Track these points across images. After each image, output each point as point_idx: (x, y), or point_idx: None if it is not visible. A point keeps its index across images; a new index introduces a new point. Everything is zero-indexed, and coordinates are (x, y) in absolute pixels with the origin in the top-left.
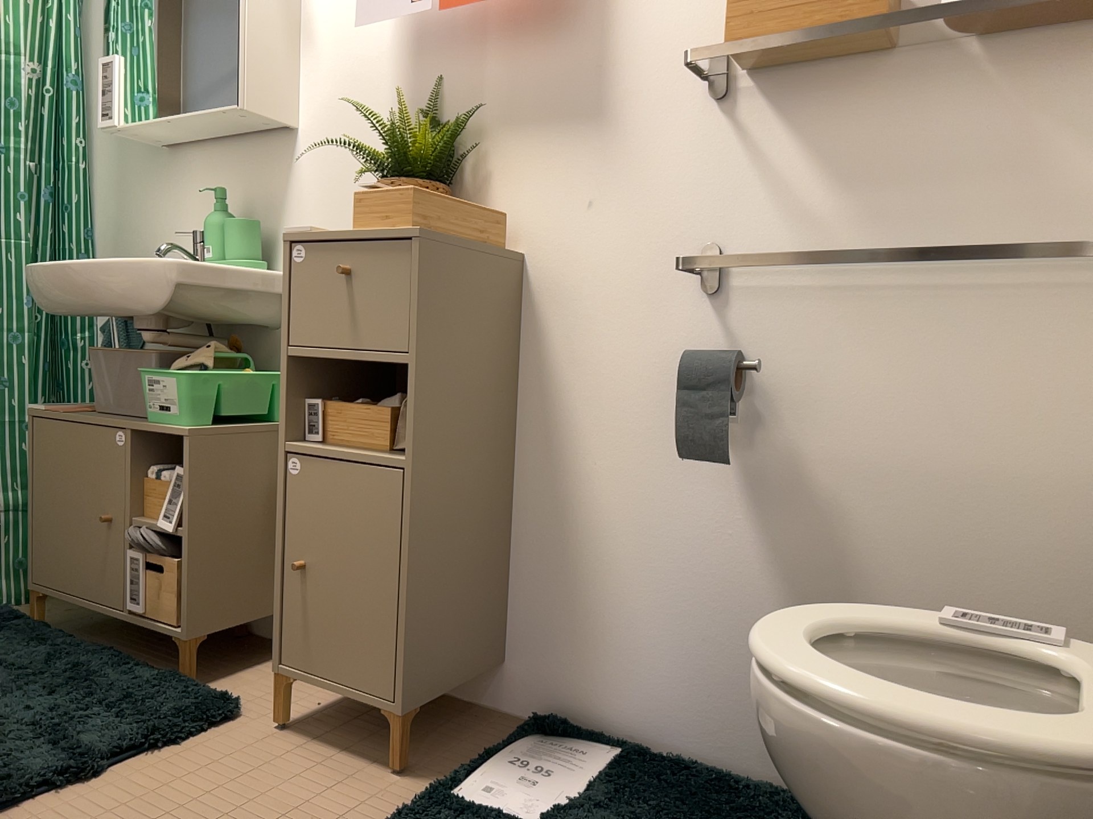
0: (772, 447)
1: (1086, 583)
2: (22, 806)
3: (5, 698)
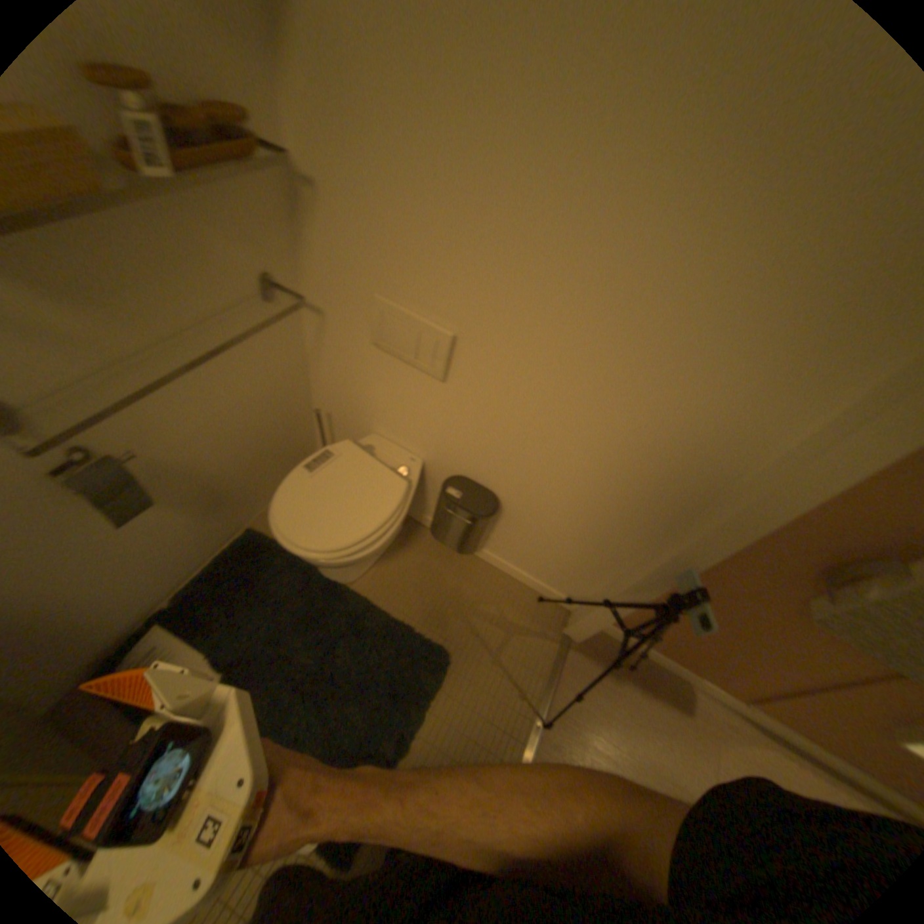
0: (137, 470)
1: (278, 413)
2: None
3: None
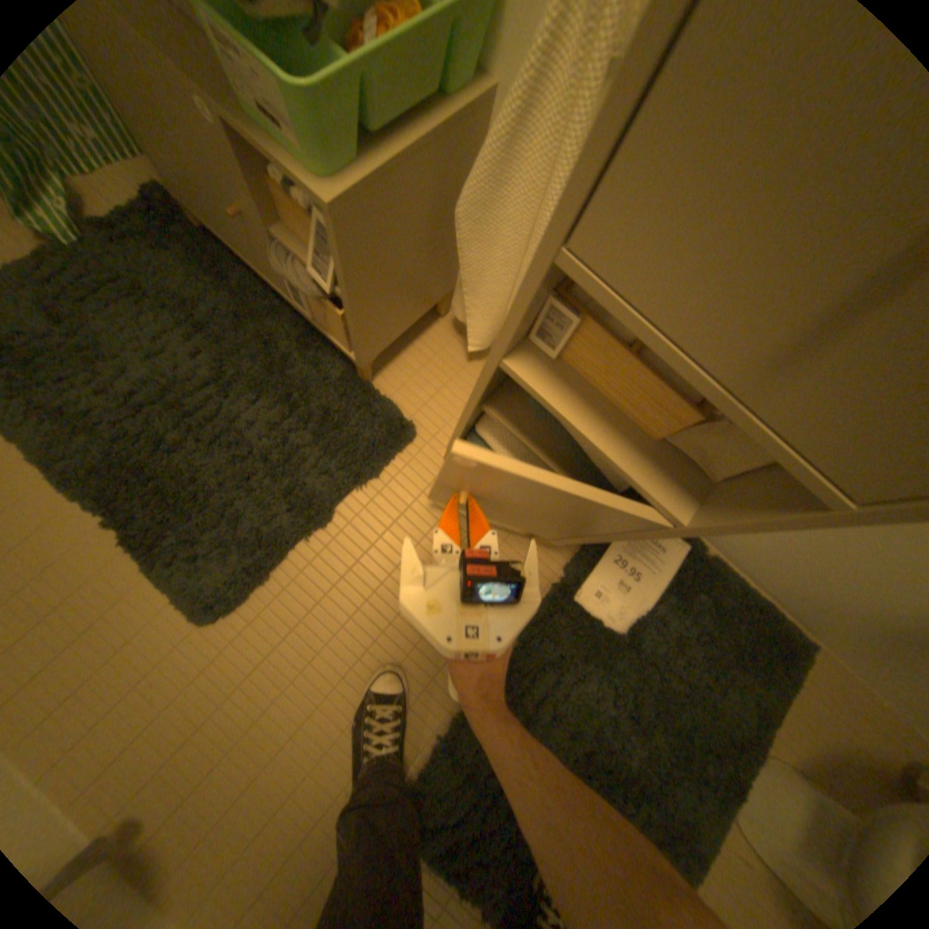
0: None
1: None
2: (293, 557)
3: (227, 403)
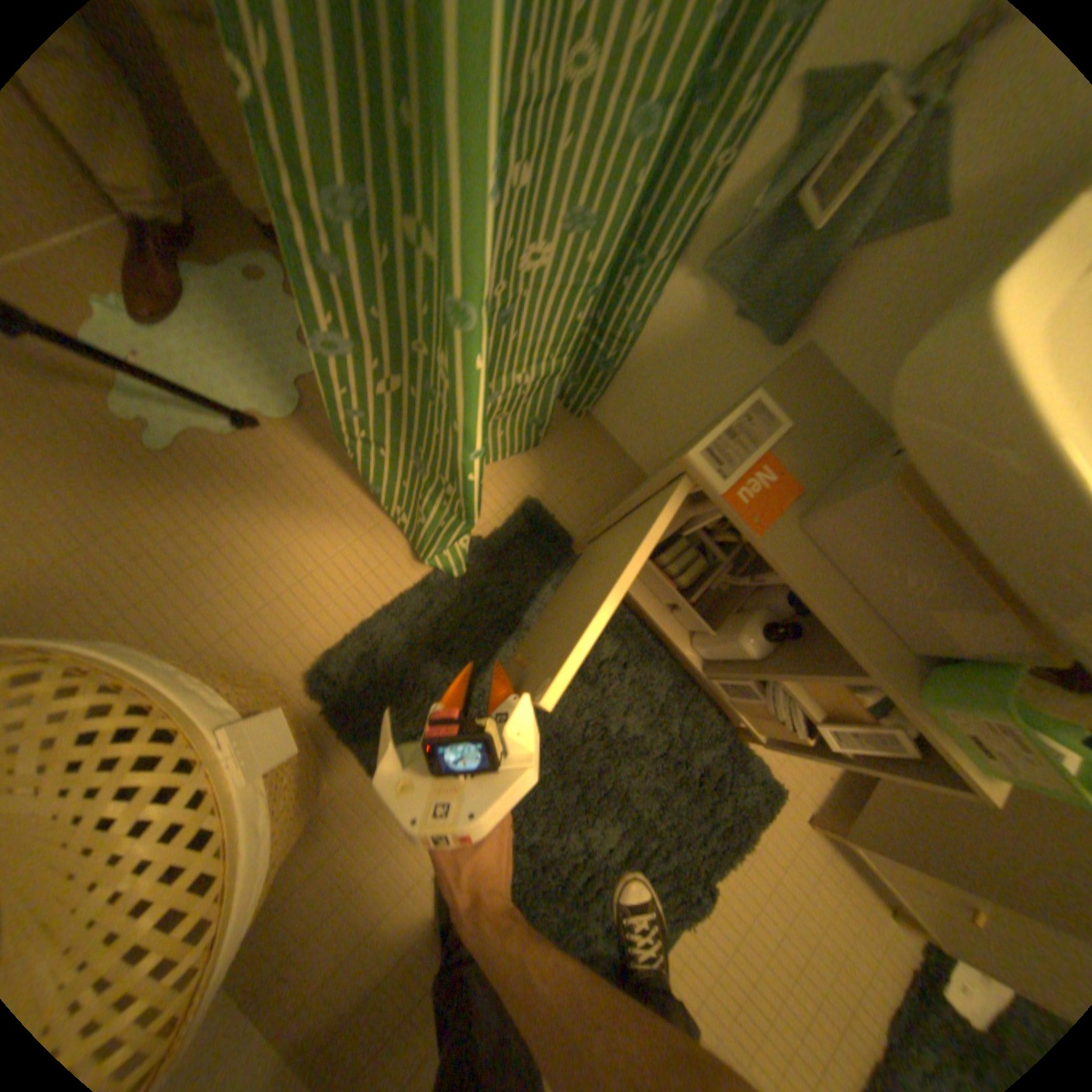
0: None
1: None
2: (681, 951)
3: (619, 770)
